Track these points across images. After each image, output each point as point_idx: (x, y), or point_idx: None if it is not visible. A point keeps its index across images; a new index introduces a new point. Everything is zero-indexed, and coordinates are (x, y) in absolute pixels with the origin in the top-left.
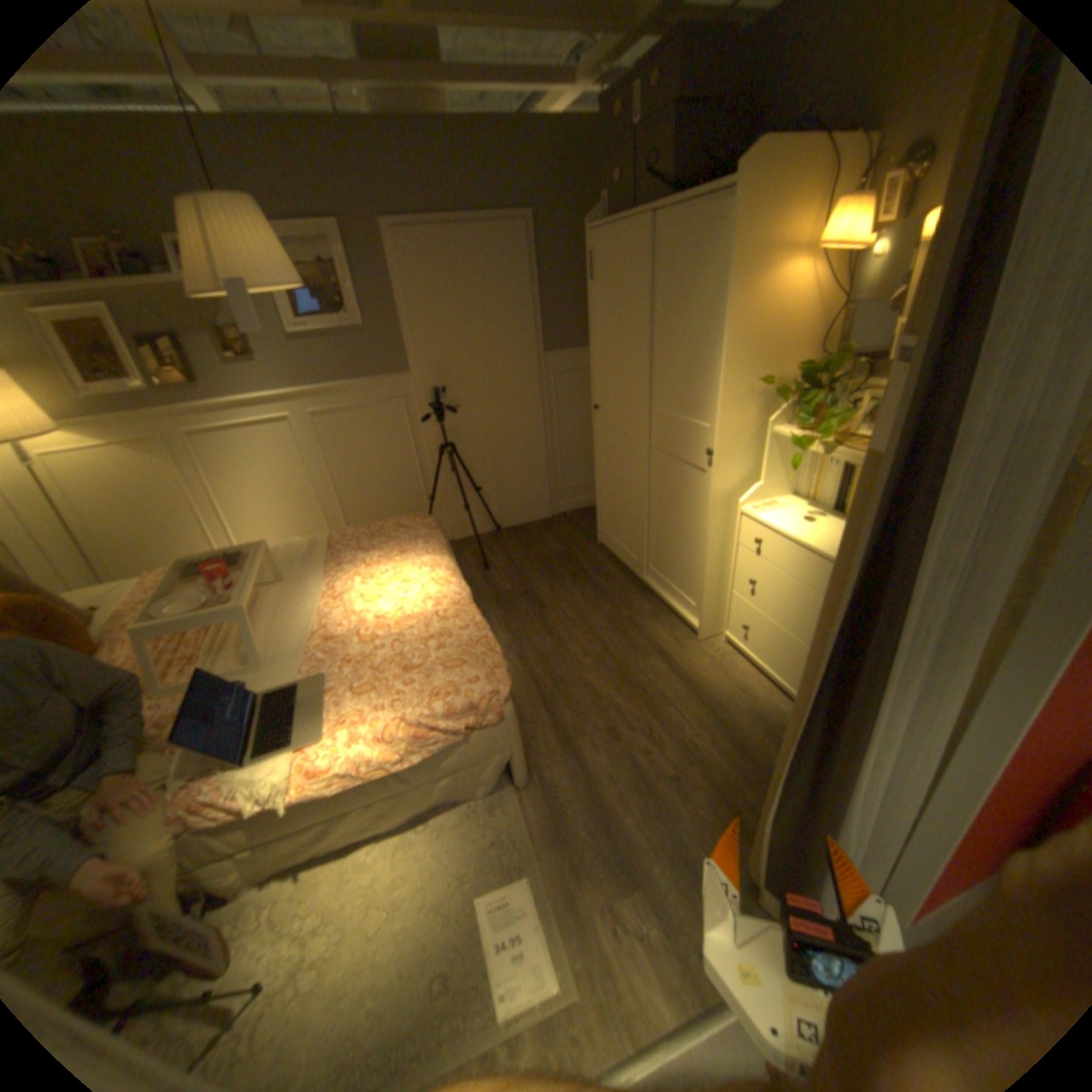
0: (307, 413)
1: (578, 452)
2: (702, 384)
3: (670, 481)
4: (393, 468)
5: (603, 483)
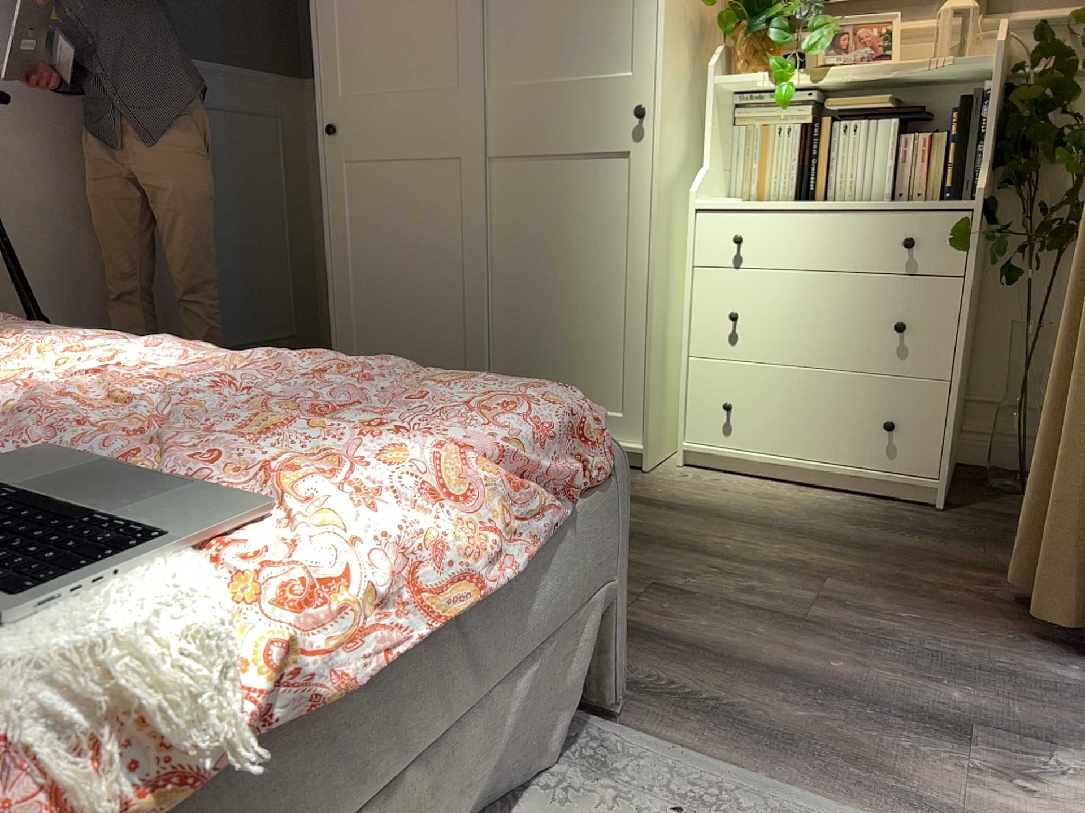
0: None
1: (236, 270)
2: (600, 13)
3: (533, 208)
4: None
5: (345, 283)
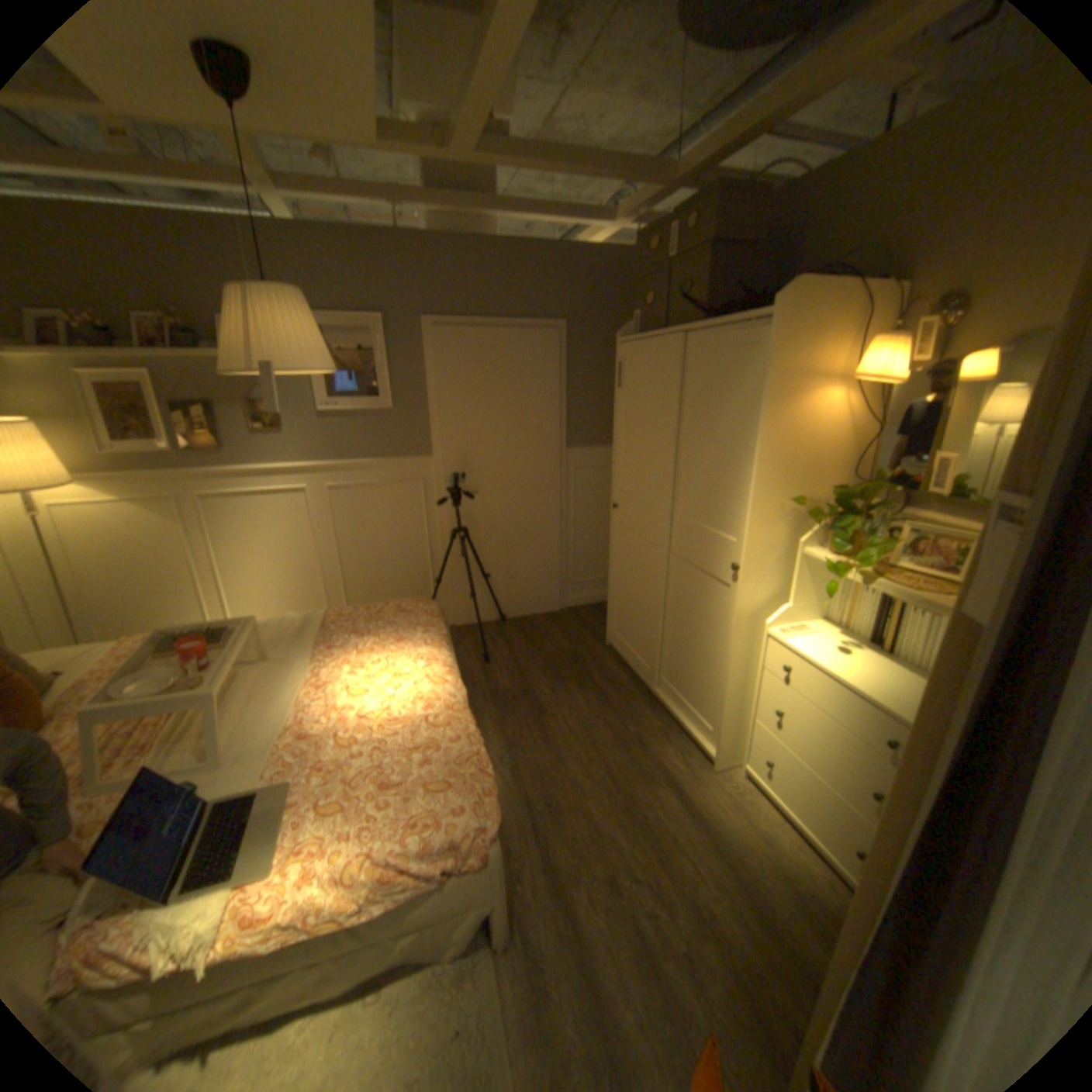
0: (323, 486)
1: (590, 546)
2: (727, 497)
3: (687, 590)
4: (401, 547)
5: (614, 582)
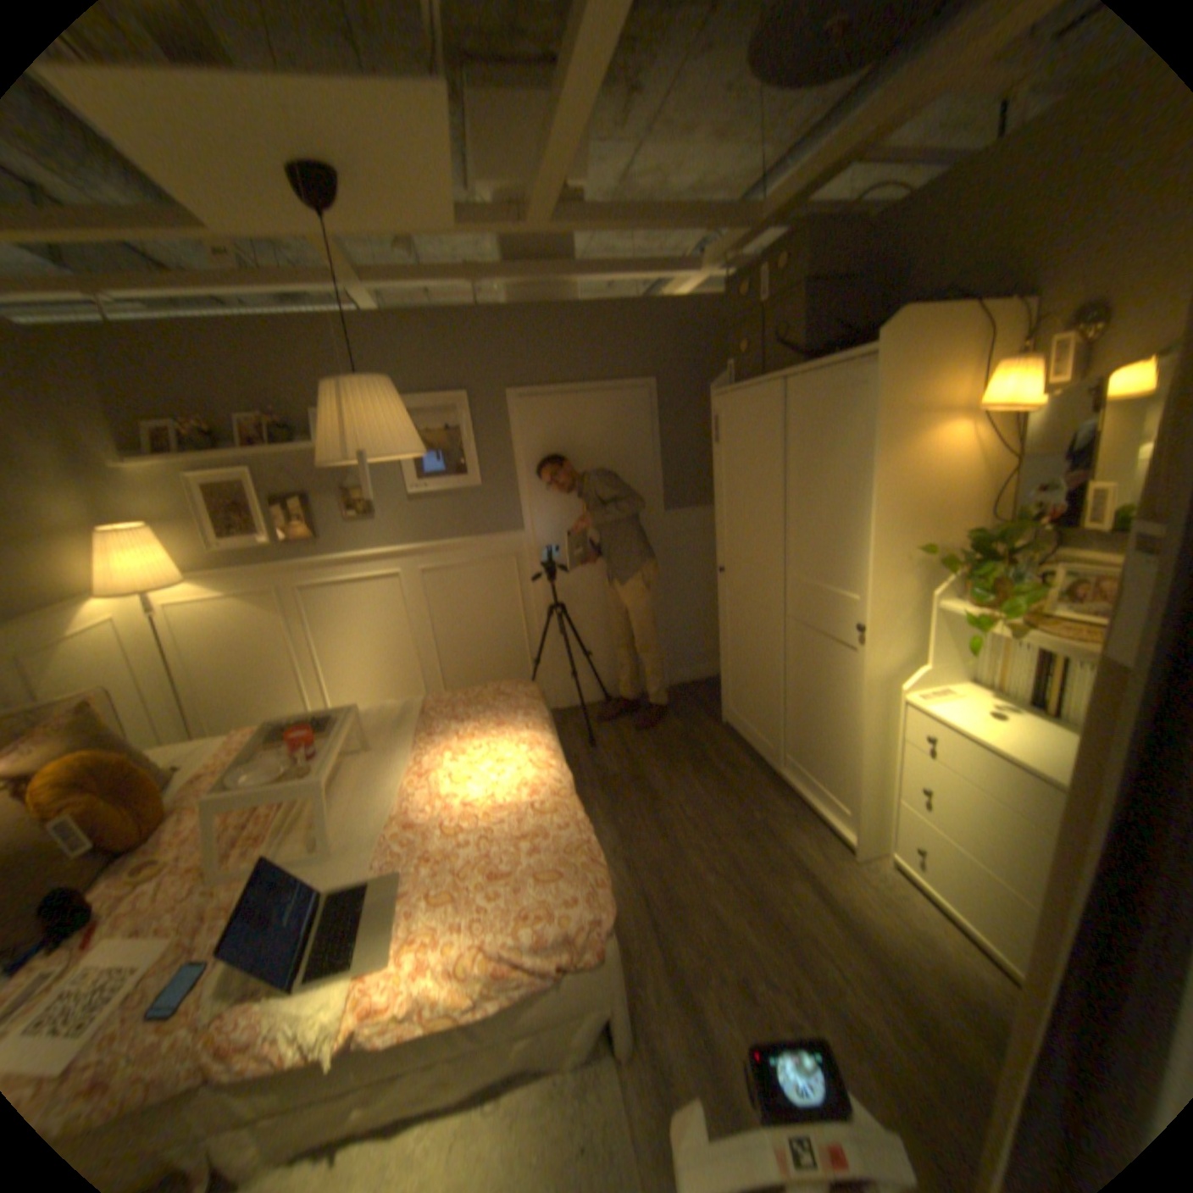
0: (416, 570)
1: (698, 616)
2: (845, 552)
3: (808, 658)
4: (497, 629)
5: (727, 654)
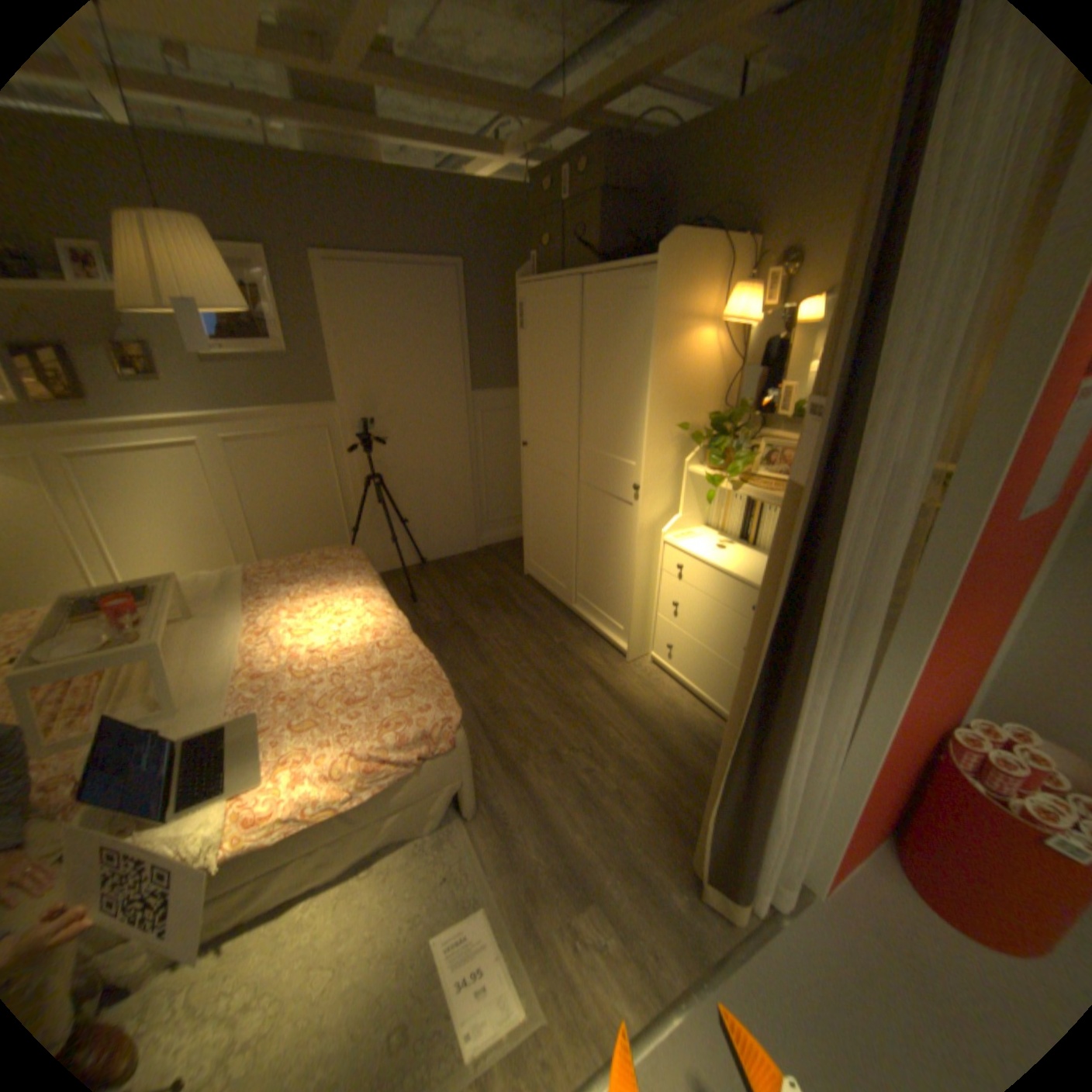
0: (216, 438)
1: (502, 486)
2: (626, 427)
3: (596, 514)
4: (311, 499)
5: (529, 516)
